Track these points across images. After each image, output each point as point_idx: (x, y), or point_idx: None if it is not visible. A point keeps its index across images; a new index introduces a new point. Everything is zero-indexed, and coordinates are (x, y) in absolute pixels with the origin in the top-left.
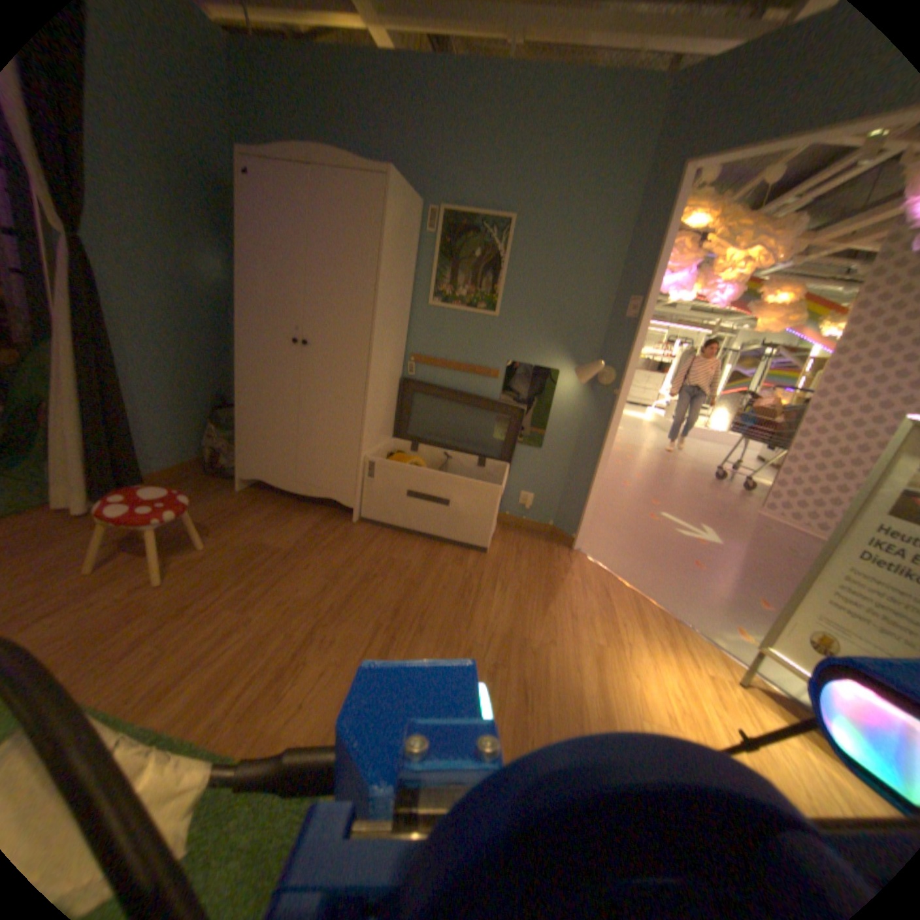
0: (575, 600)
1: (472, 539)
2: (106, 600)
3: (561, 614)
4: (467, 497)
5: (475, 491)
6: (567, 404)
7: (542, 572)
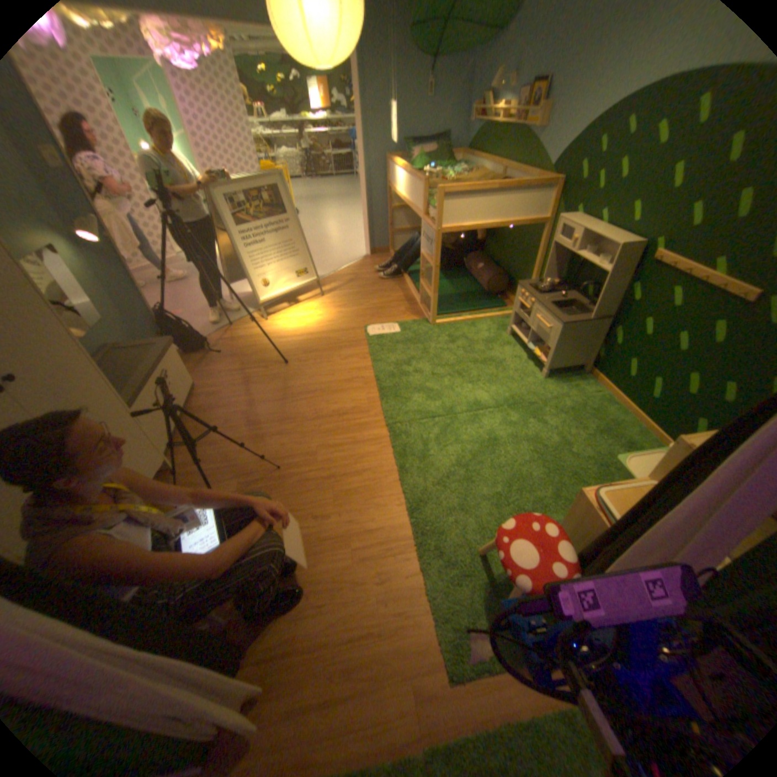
0: (236, 348)
1: (188, 387)
2: (338, 522)
3: (250, 351)
4: (170, 366)
5: (168, 357)
6: (80, 270)
7: (210, 361)
